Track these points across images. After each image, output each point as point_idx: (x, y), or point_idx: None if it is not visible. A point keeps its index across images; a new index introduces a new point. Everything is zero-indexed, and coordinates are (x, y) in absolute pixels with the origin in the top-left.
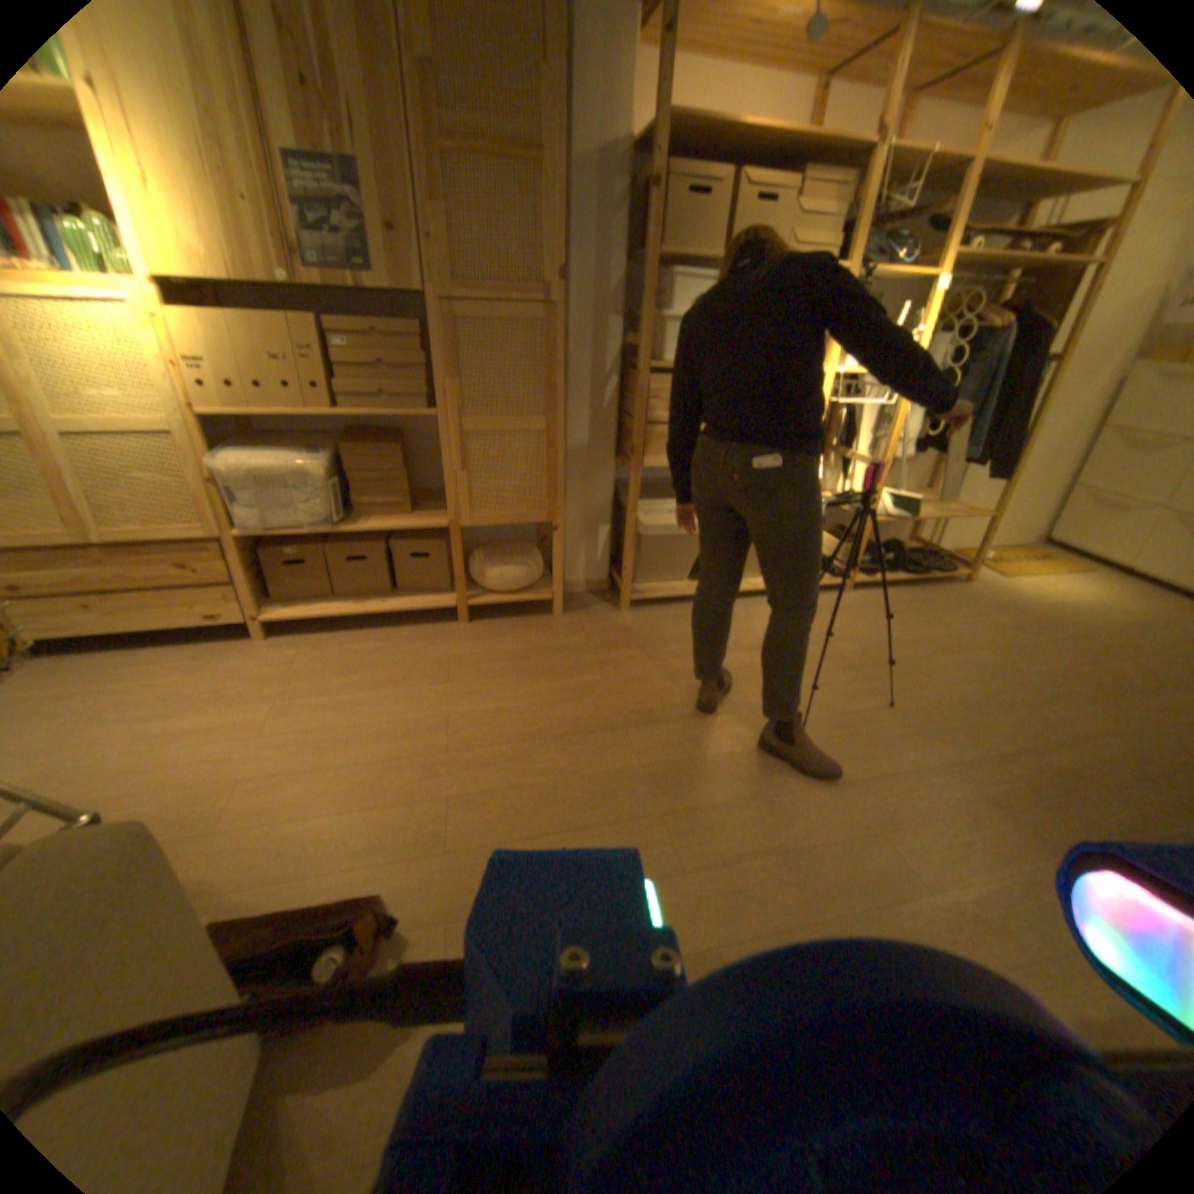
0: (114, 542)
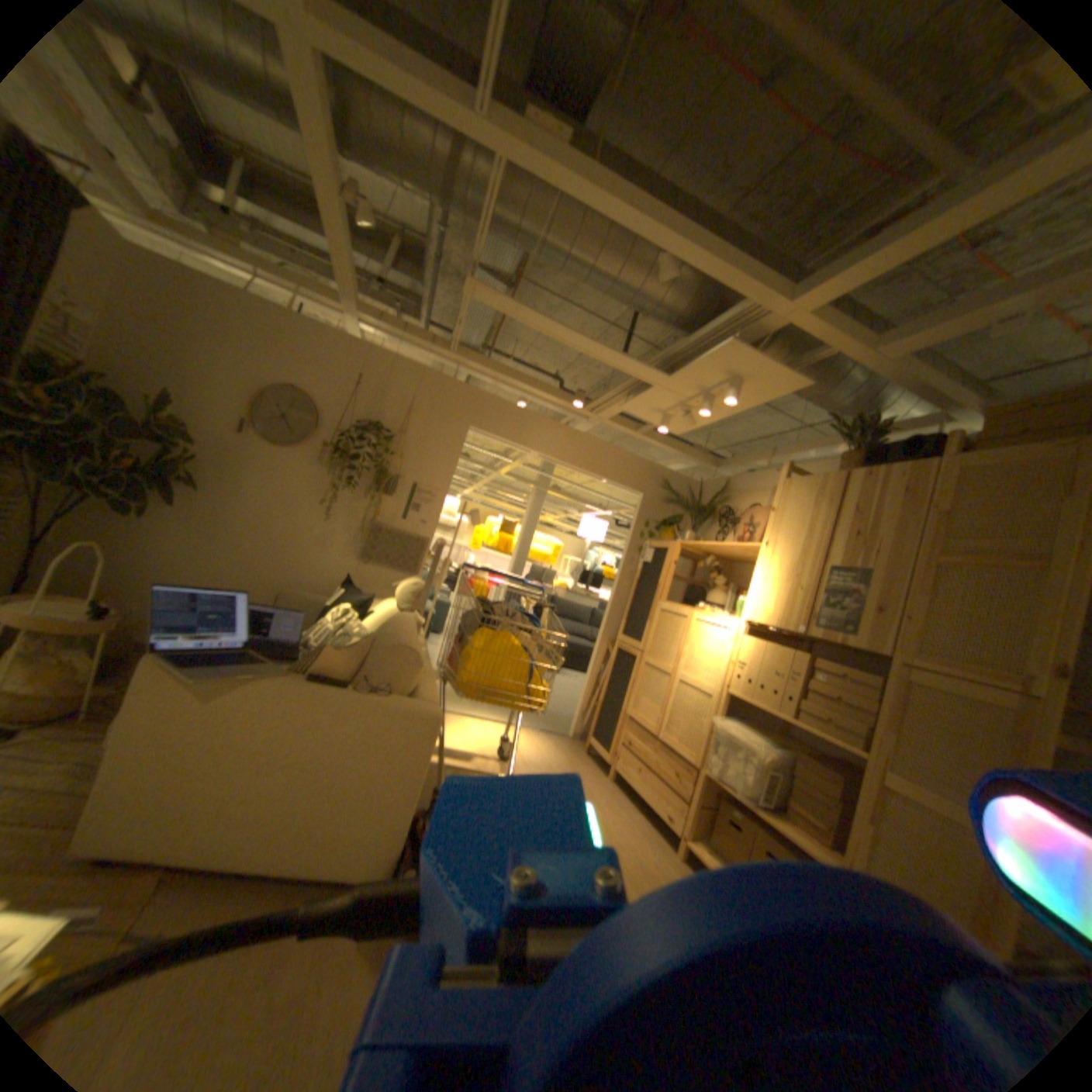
0: (665, 741)
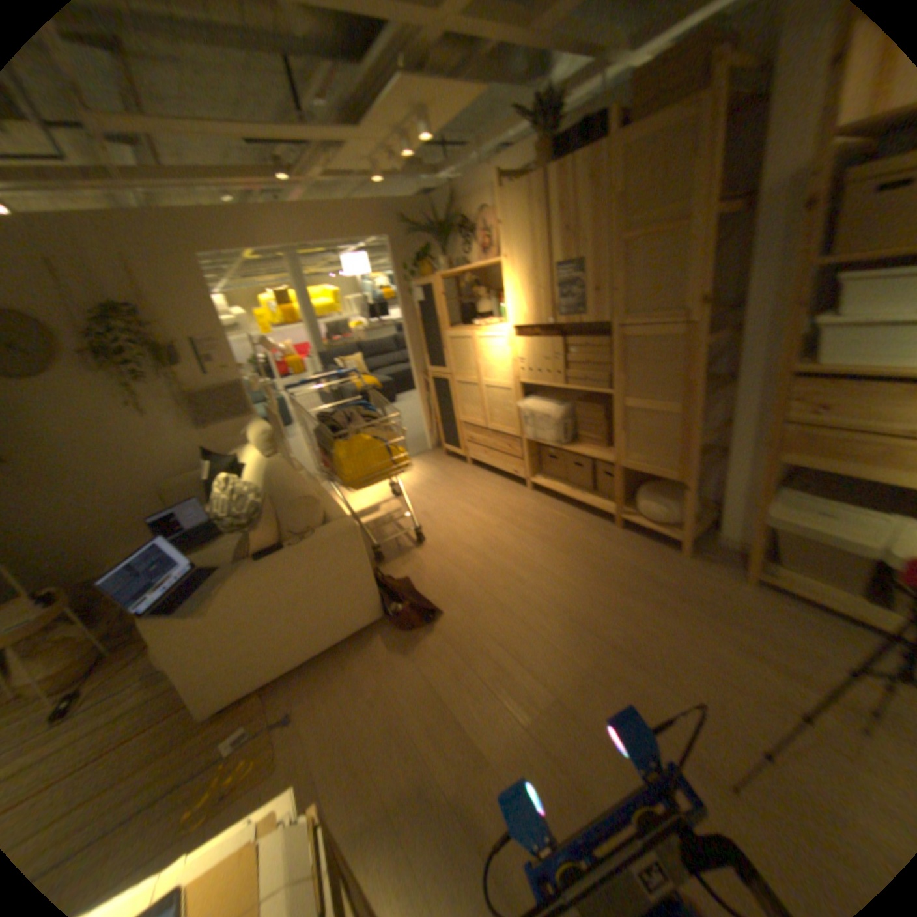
0: (494, 431)
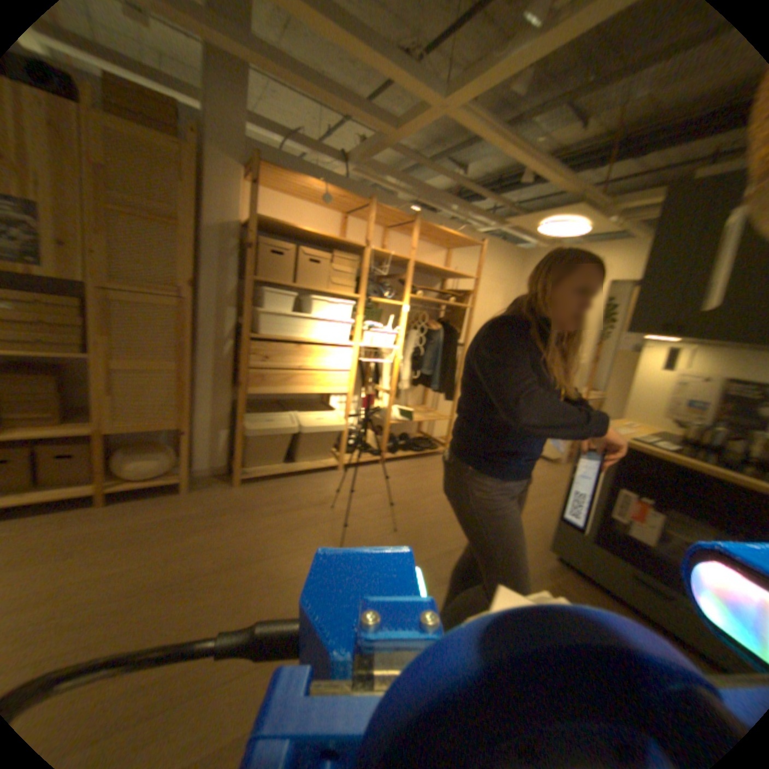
0: None
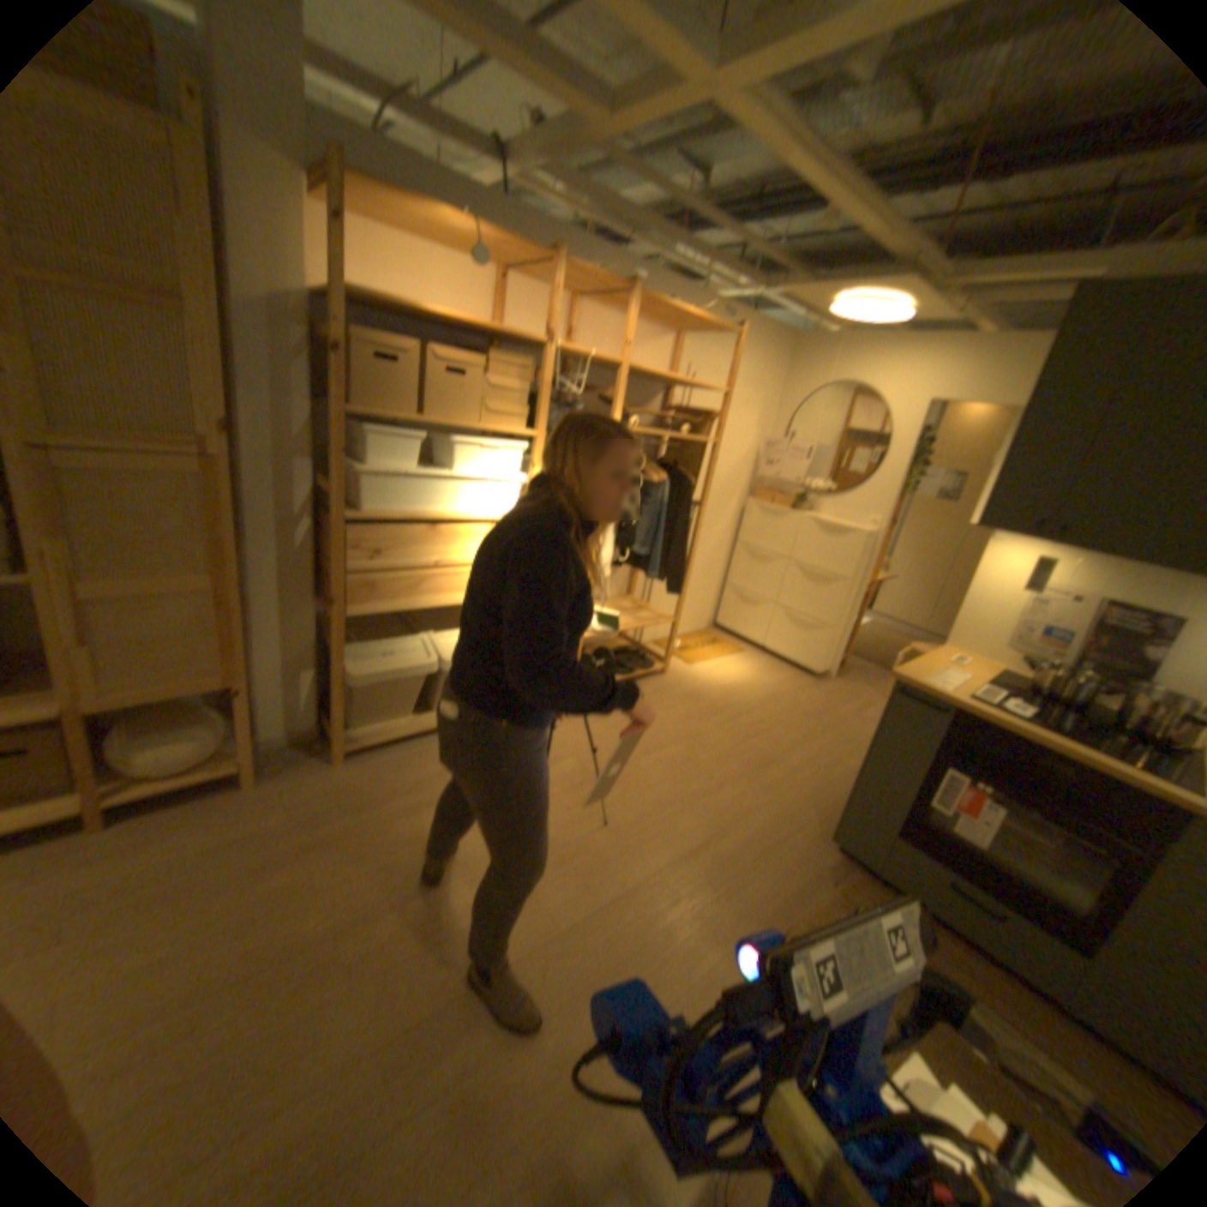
0: None
